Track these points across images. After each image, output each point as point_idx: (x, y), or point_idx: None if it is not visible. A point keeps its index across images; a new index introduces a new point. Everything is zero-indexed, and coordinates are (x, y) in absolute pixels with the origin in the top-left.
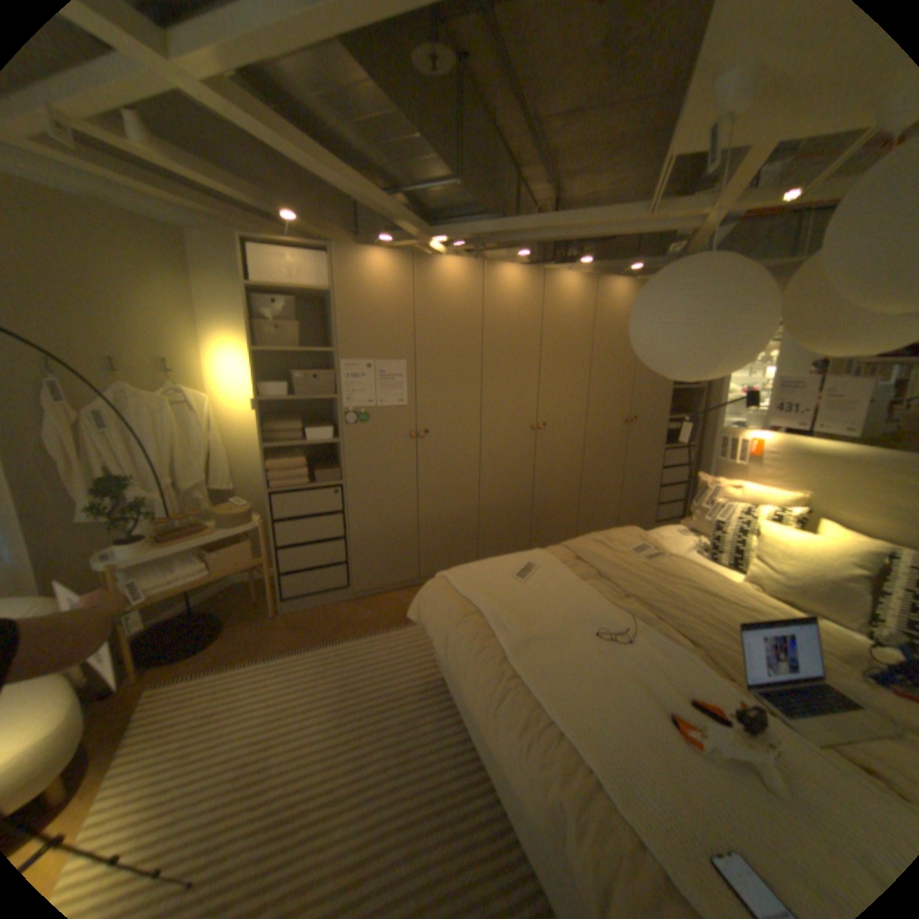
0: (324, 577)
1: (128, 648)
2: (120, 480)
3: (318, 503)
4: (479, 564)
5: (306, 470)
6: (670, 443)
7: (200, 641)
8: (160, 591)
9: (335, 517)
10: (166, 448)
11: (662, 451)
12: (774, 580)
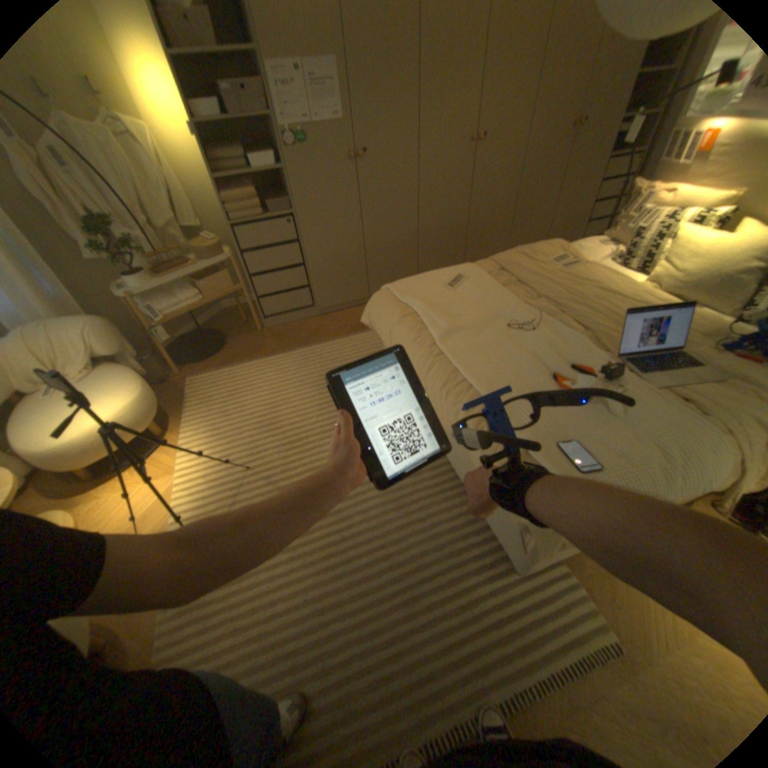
0: (293, 298)
1: (164, 353)
2: (101, 217)
3: (275, 233)
4: (415, 277)
5: (257, 201)
6: (616, 150)
7: (212, 347)
8: (170, 311)
9: (291, 246)
10: (127, 185)
11: (605, 160)
12: (671, 277)
